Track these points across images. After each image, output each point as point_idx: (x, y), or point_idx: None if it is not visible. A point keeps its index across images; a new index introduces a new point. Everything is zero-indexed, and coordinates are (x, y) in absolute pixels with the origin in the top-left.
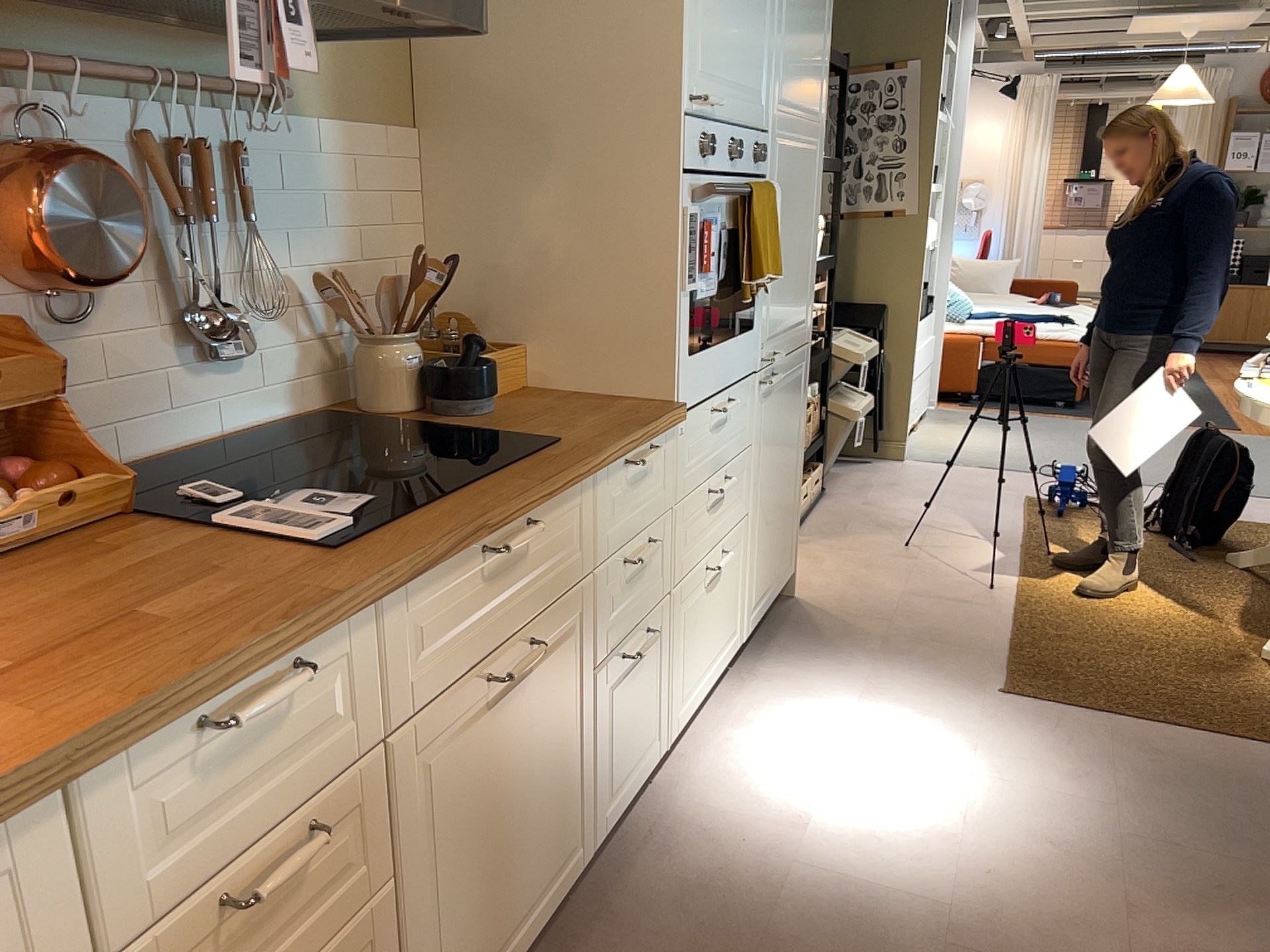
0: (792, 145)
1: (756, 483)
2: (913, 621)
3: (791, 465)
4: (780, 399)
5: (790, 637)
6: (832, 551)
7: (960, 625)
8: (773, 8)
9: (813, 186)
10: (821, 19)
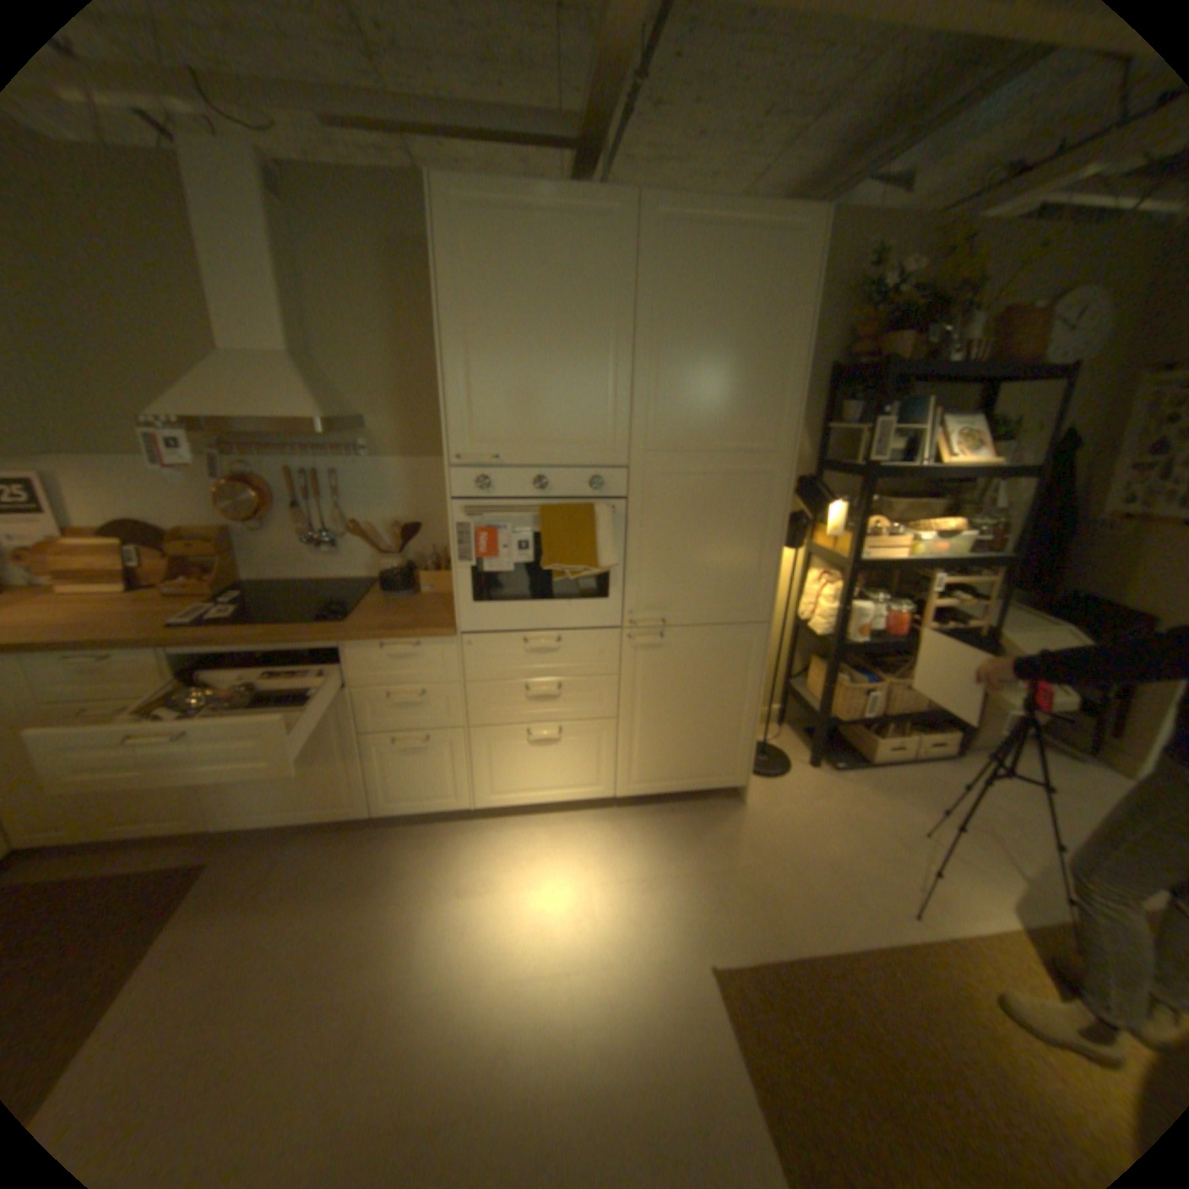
0: (688, 473)
1: (626, 701)
2: (783, 881)
3: (719, 706)
4: (680, 654)
5: (683, 821)
6: (849, 799)
7: (812, 915)
8: (620, 379)
9: (756, 502)
10: (763, 366)
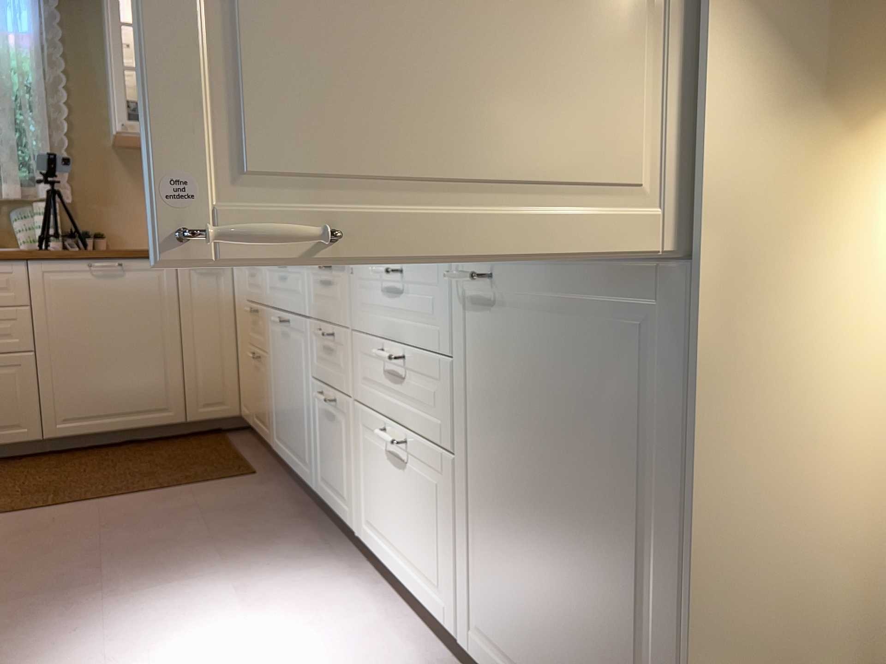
0: None
1: (466, 427)
2: None
3: (606, 526)
4: (529, 335)
5: None
6: None
7: None
8: None
9: None
10: None
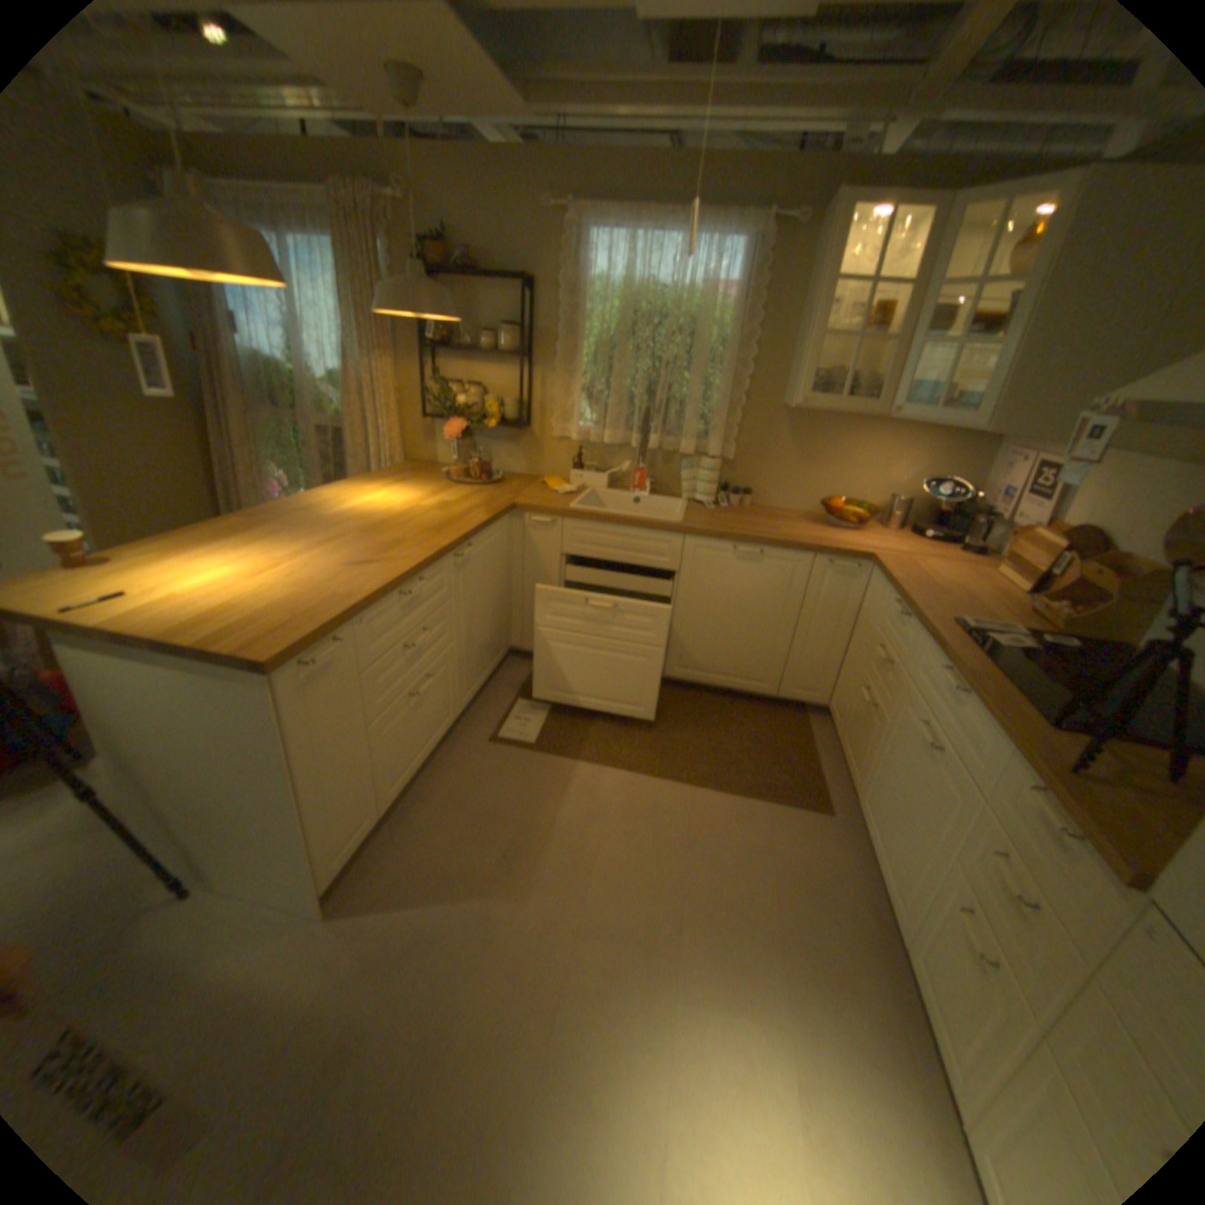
0: None
1: None
2: None
3: None
4: None
5: None
6: None
7: None
8: None
9: None
10: None
